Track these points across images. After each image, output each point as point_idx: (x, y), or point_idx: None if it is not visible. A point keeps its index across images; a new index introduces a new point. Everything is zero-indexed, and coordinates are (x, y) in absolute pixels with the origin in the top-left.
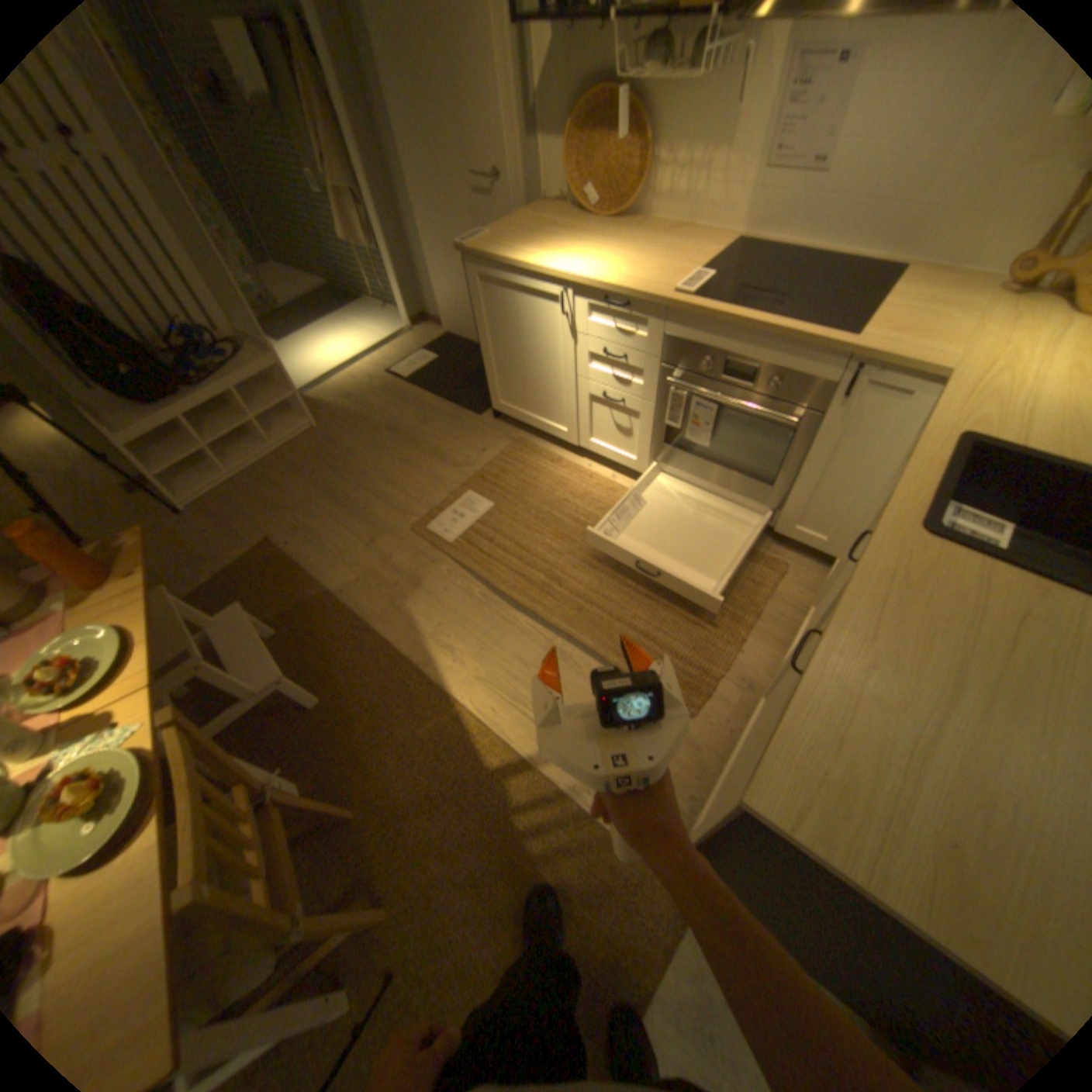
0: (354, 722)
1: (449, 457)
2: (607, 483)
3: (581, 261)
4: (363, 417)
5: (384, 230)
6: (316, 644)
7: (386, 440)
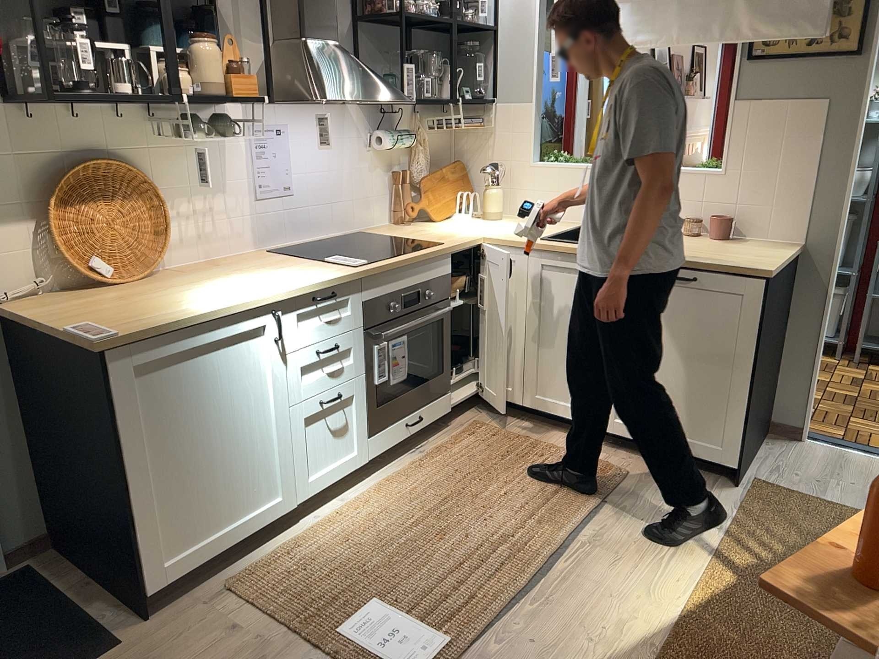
0: None
1: None
2: (356, 501)
3: (254, 288)
4: None
5: None
6: None
7: None
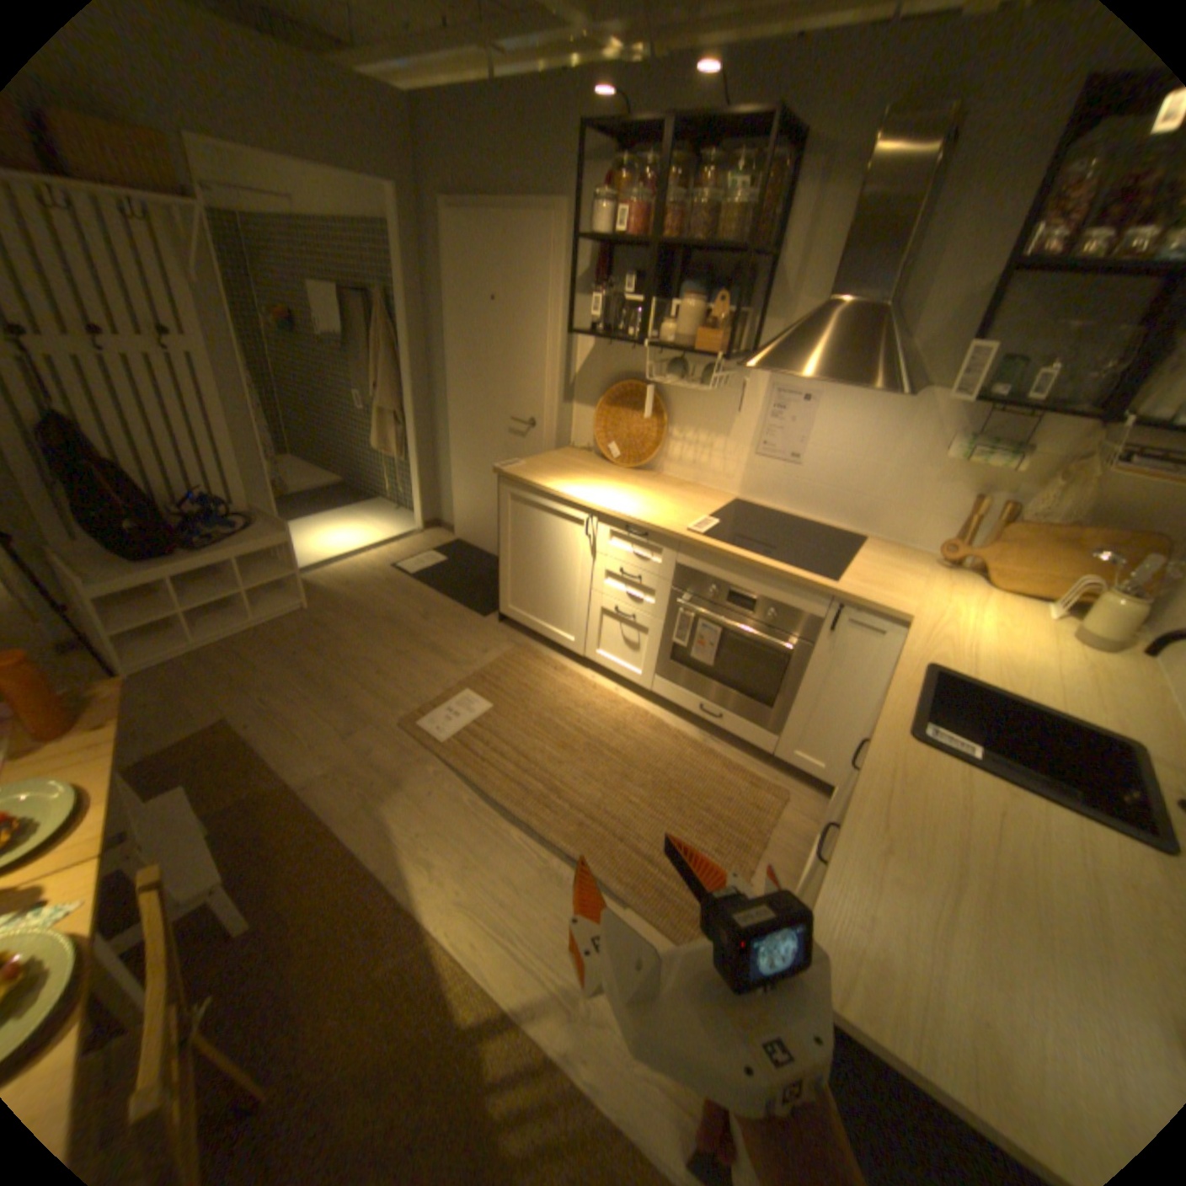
0: (292, 958)
1: (449, 654)
2: (611, 695)
3: (606, 497)
4: (361, 605)
5: (418, 448)
6: (260, 852)
7: (383, 631)
